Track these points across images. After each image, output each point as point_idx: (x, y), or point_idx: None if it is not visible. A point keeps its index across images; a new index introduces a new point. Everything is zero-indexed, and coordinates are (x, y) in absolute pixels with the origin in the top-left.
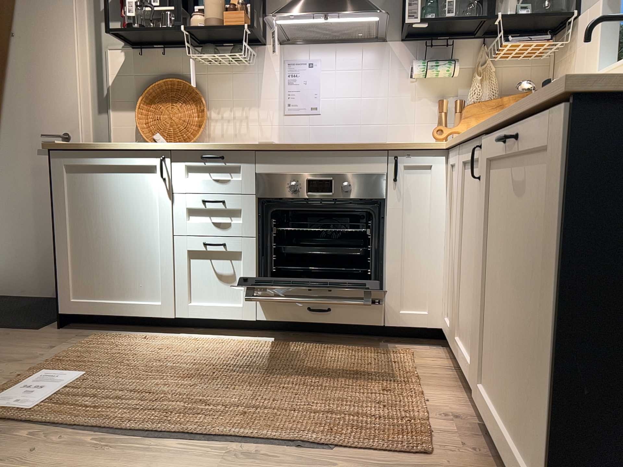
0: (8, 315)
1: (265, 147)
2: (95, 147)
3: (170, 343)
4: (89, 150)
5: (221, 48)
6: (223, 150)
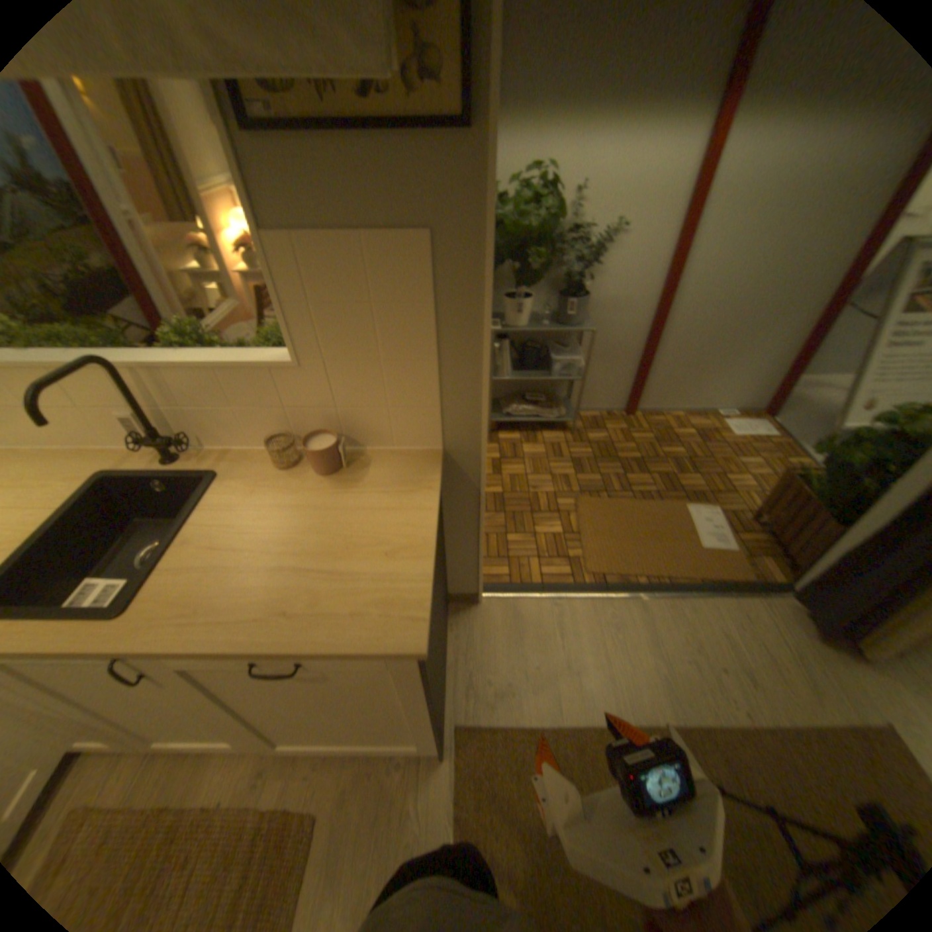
0: None
1: None
2: None
3: None
4: None
5: None
6: None
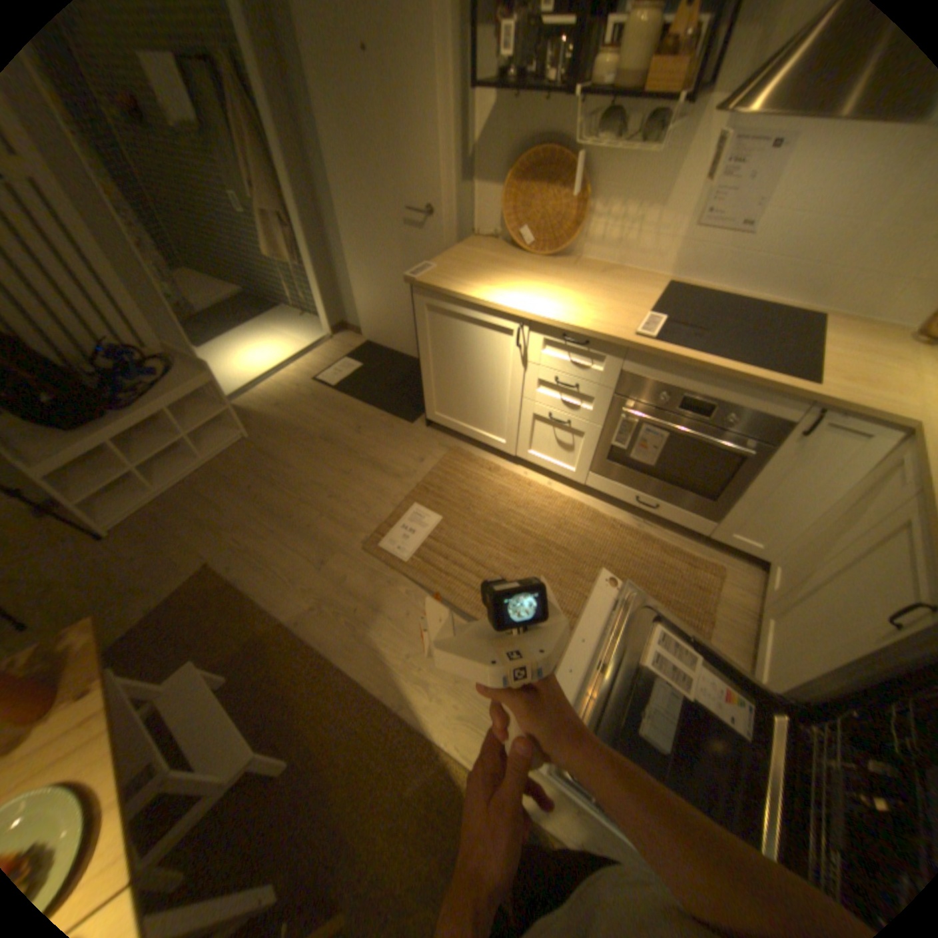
0: (391, 391)
1: (641, 349)
2: (453, 295)
3: (507, 484)
4: (447, 296)
5: (634, 101)
6: (589, 337)
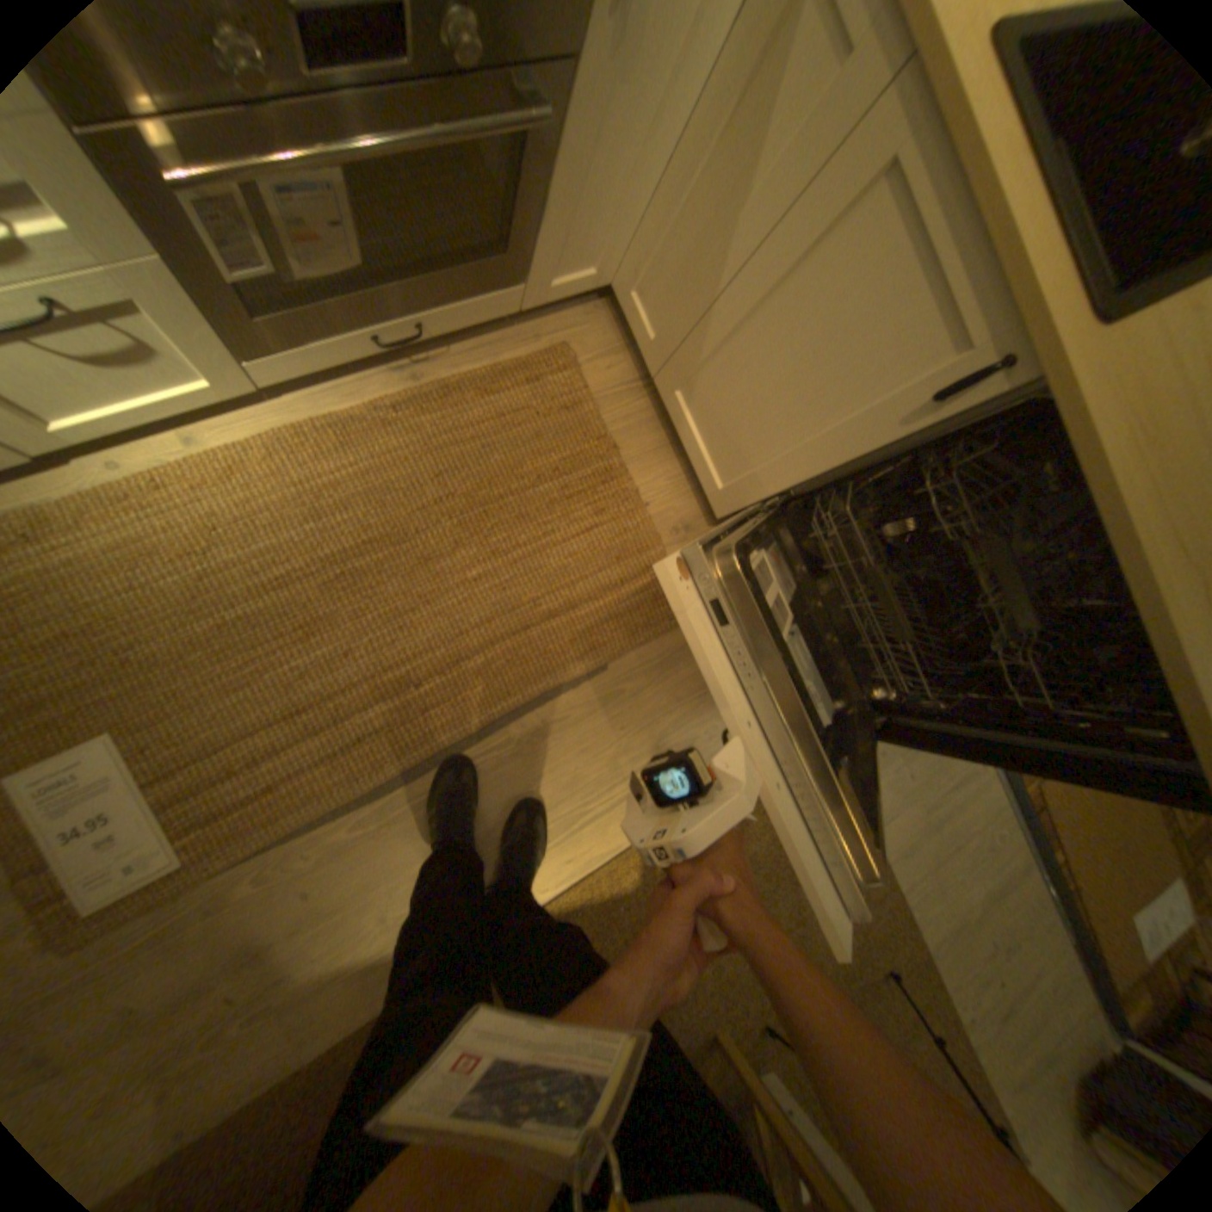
0: None
1: None
2: None
3: (115, 530)
4: None
5: None
6: None
